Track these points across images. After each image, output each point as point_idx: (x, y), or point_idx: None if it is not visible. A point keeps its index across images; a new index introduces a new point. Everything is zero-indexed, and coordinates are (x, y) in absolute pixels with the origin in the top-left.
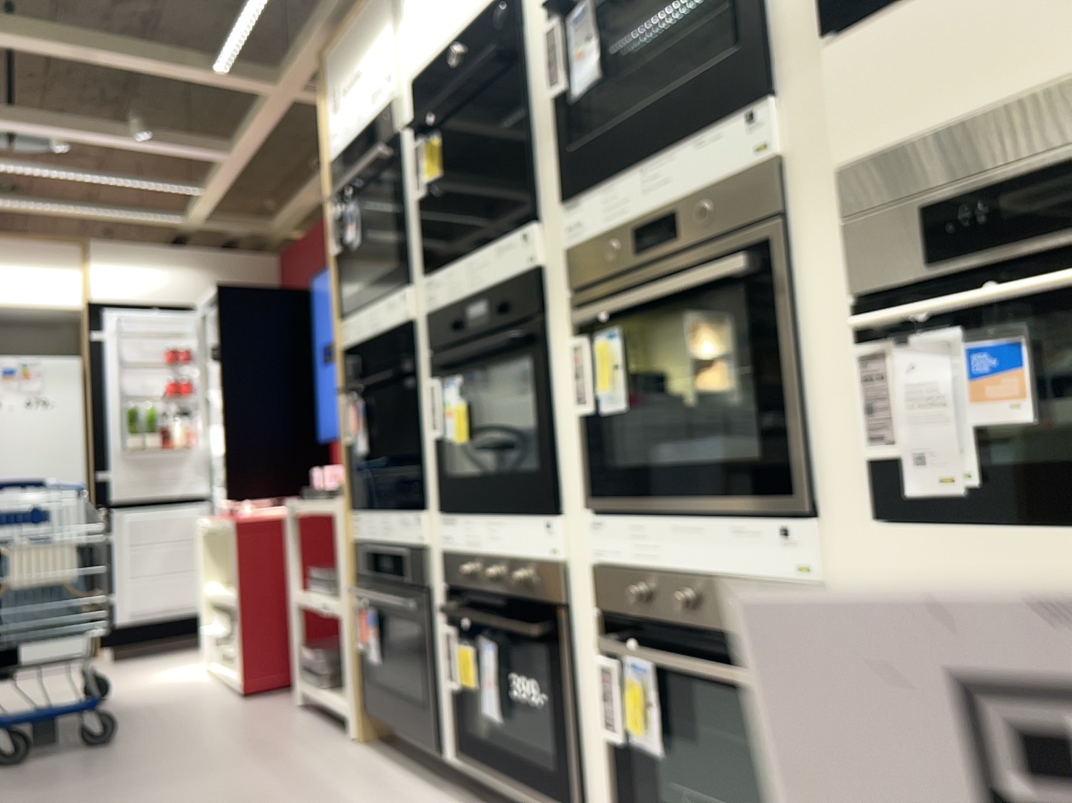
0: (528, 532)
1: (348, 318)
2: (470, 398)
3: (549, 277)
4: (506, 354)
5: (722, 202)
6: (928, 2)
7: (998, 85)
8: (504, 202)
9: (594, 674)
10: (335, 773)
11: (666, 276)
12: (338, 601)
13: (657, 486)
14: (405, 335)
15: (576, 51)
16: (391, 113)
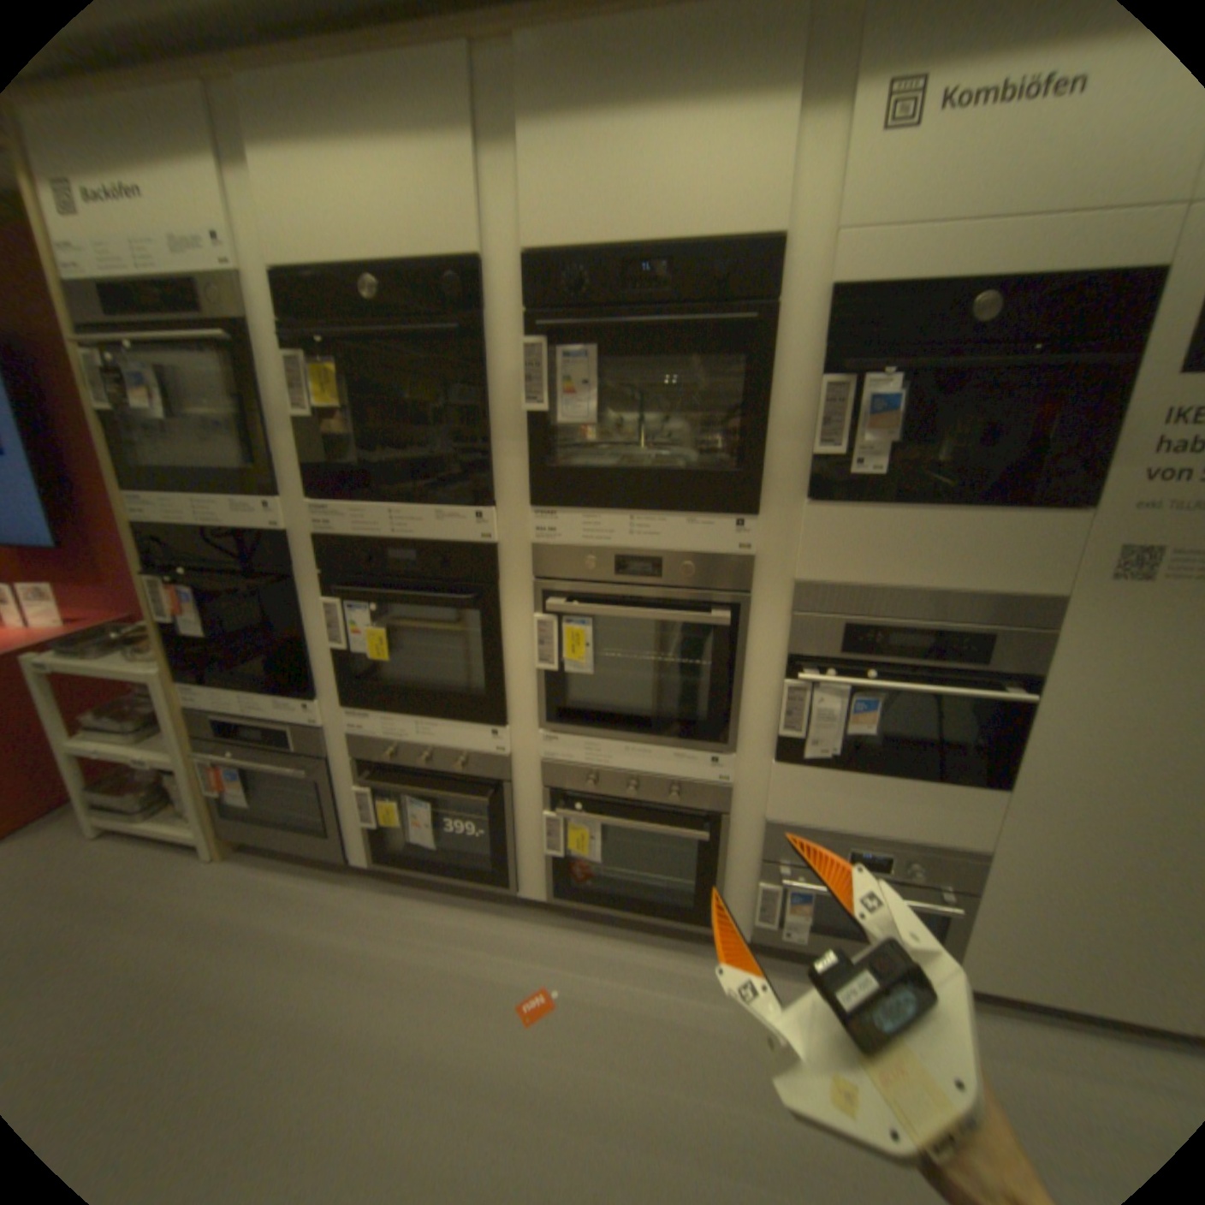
0: (469, 735)
1: (137, 491)
2: (378, 619)
3: (504, 557)
4: (449, 606)
5: (705, 569)
6: (882, 517)
7: (904, 580)
8: (424, 458)
9: (532, 818)
10: (224, 906)
11: (643, 600)
12: (155, 755)
13: (613, 724)
14: (270, 544)
15: (566, 384)
16: (229, 291)
